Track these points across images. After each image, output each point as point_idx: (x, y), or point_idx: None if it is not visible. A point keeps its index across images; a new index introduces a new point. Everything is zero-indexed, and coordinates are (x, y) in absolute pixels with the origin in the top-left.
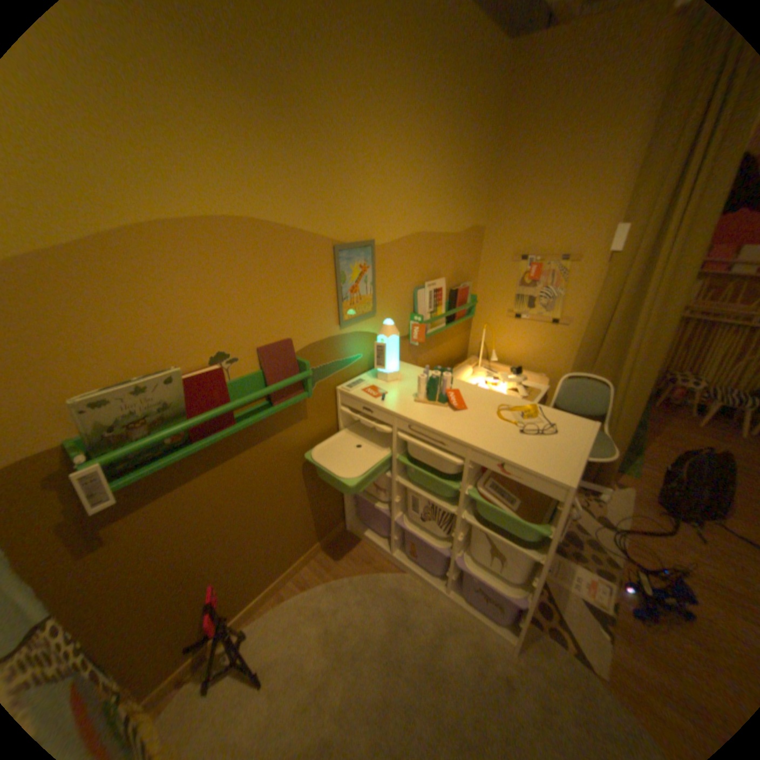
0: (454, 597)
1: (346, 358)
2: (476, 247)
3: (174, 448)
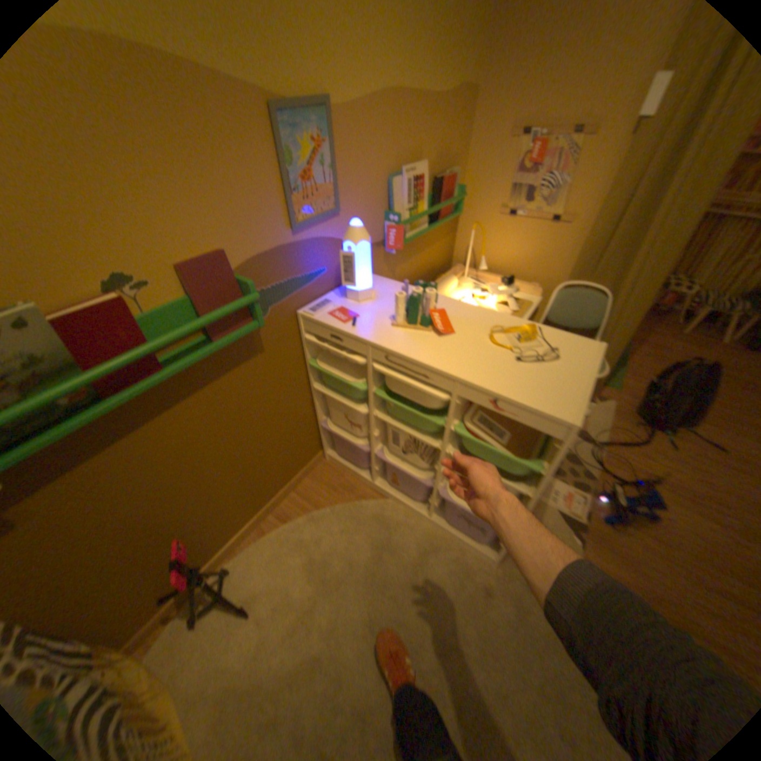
0: (435, 519)
1: (304, 273)
2: (466, 117)
3: (79, 407)
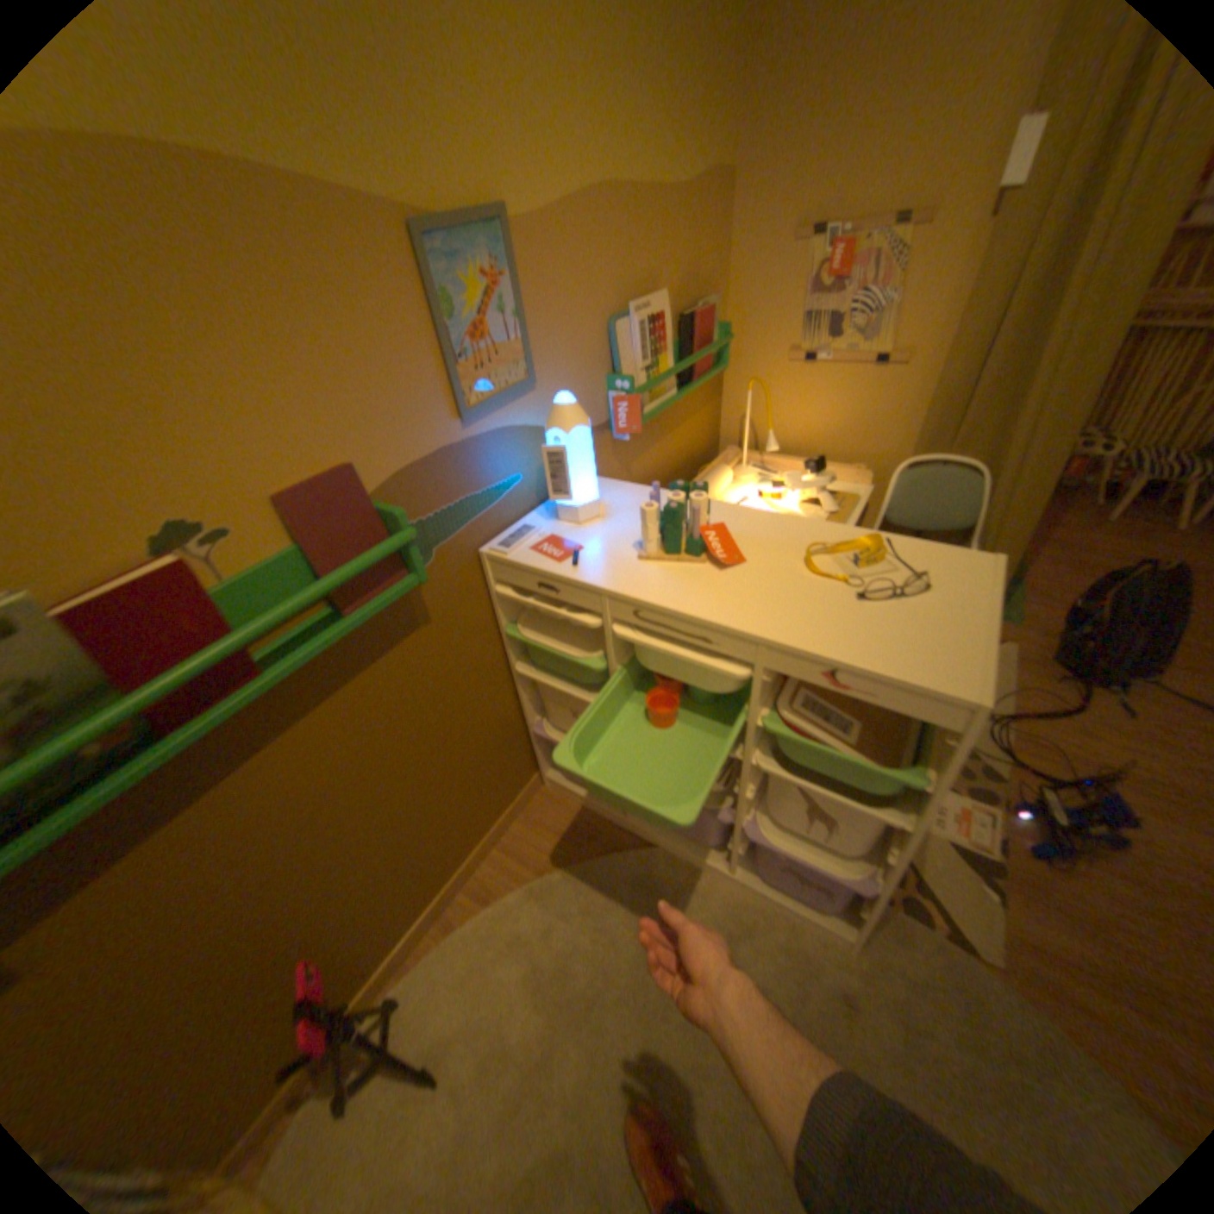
0: (742, 877)
1: (488, 487)
2: (721, 218)
3: (123, 753)
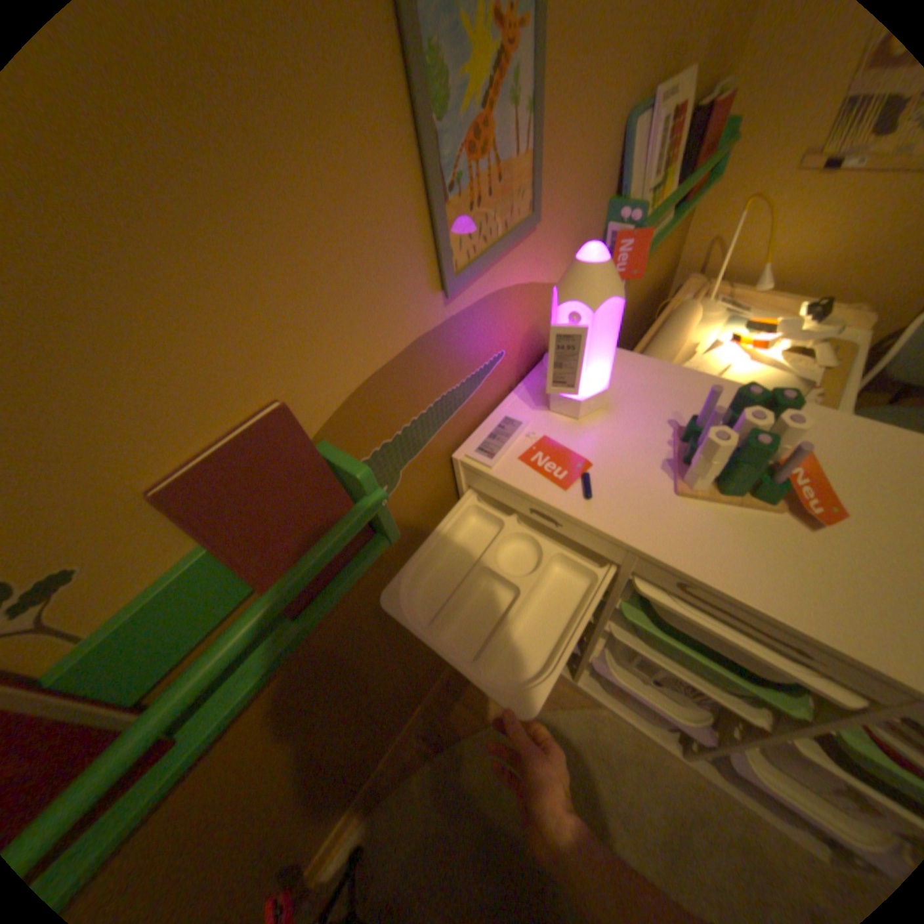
0: (697, 764)
1: (468, 375)
2: None
3: None
